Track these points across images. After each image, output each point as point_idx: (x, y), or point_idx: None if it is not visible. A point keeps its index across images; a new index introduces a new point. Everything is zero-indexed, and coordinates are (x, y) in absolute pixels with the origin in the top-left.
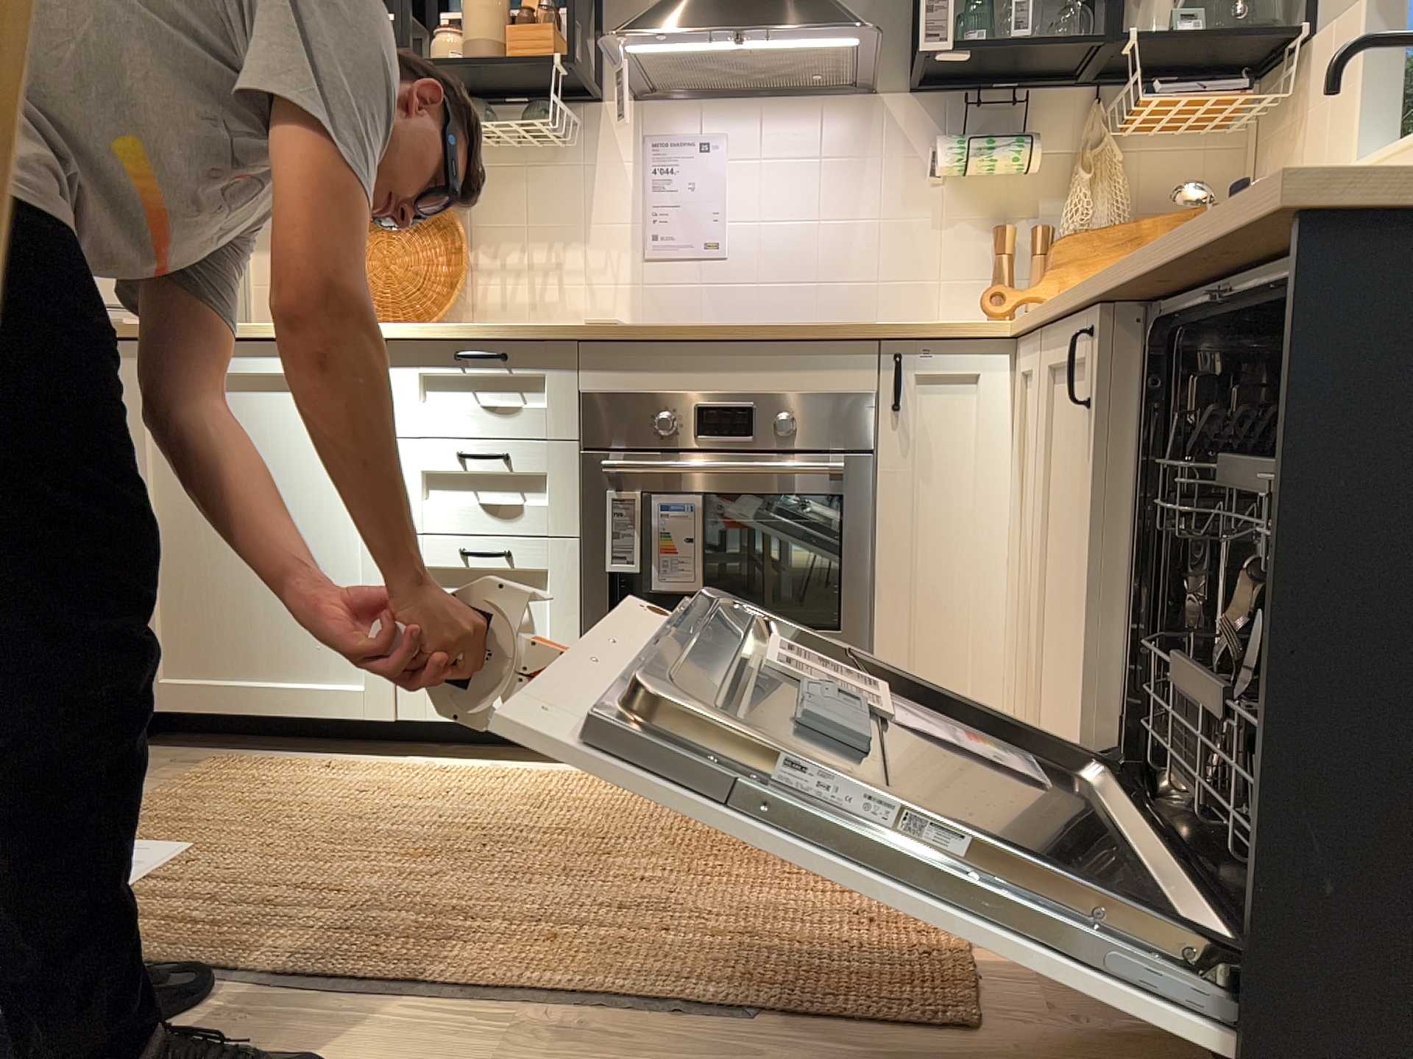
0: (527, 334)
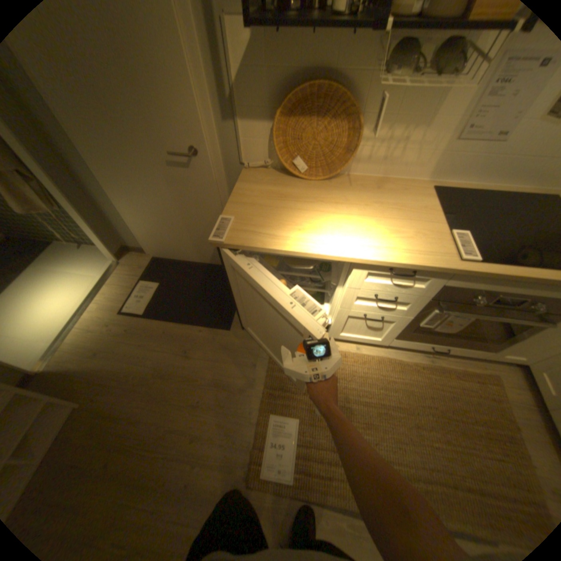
0: (435, 269)
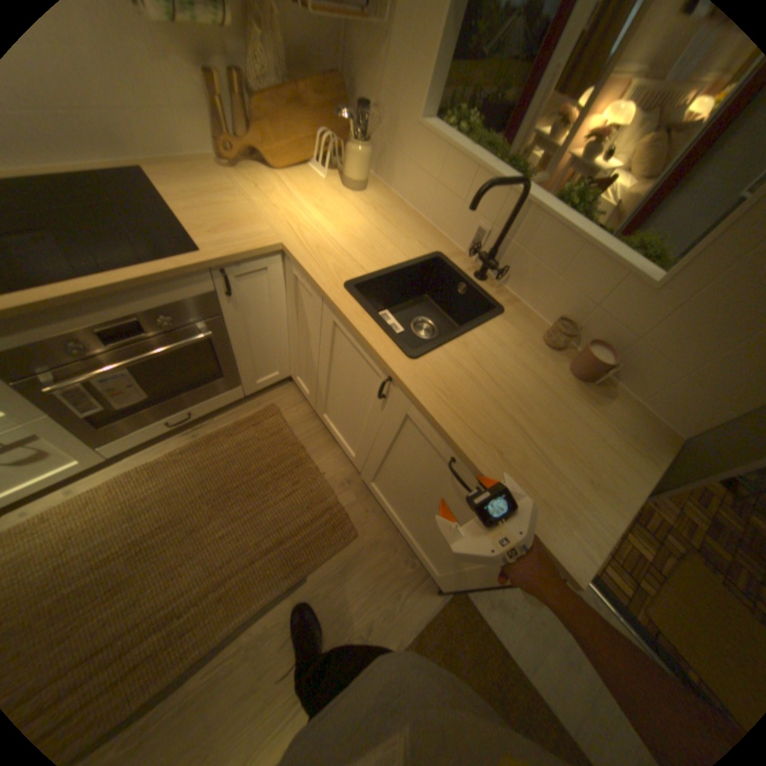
0: None
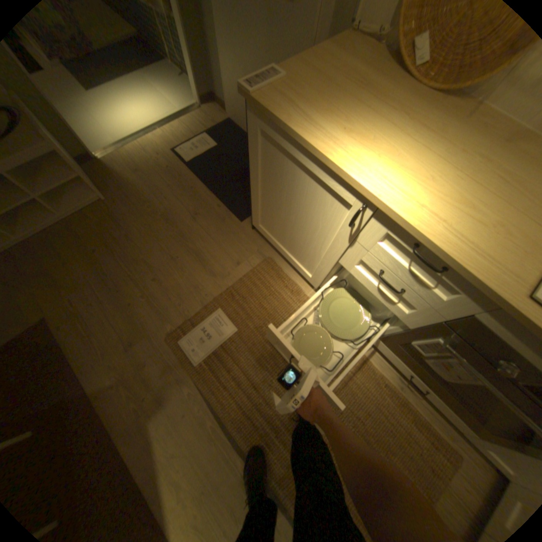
0: (477, 282)
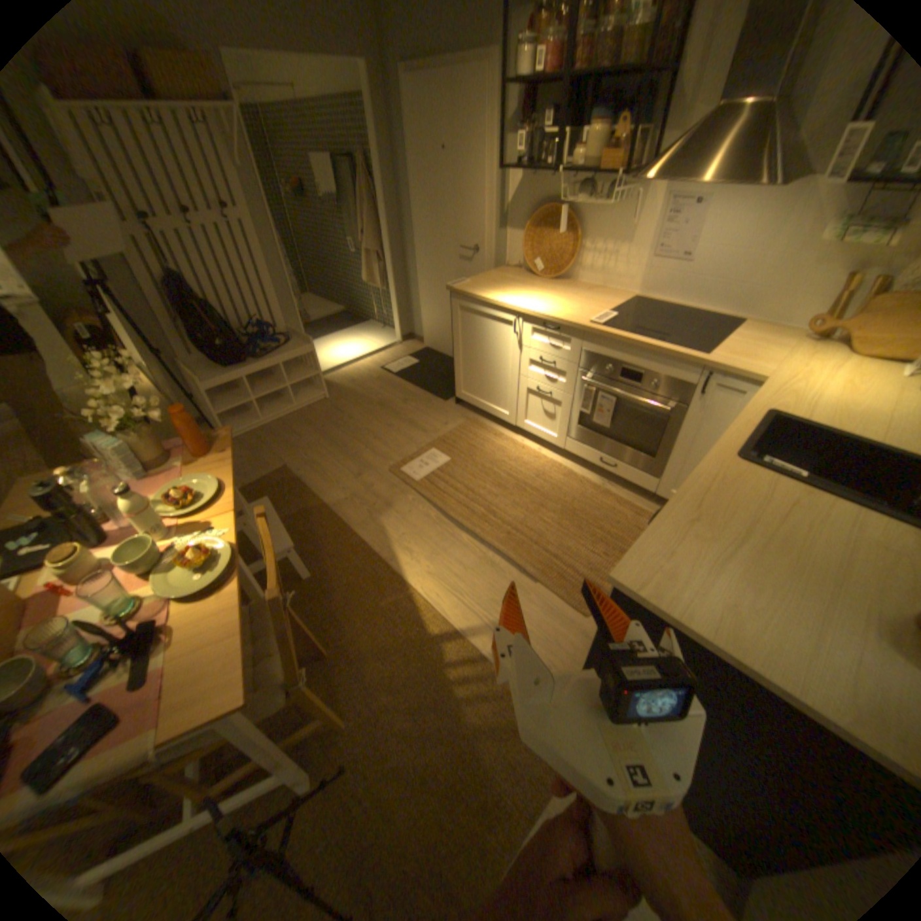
0: (565, 324)
